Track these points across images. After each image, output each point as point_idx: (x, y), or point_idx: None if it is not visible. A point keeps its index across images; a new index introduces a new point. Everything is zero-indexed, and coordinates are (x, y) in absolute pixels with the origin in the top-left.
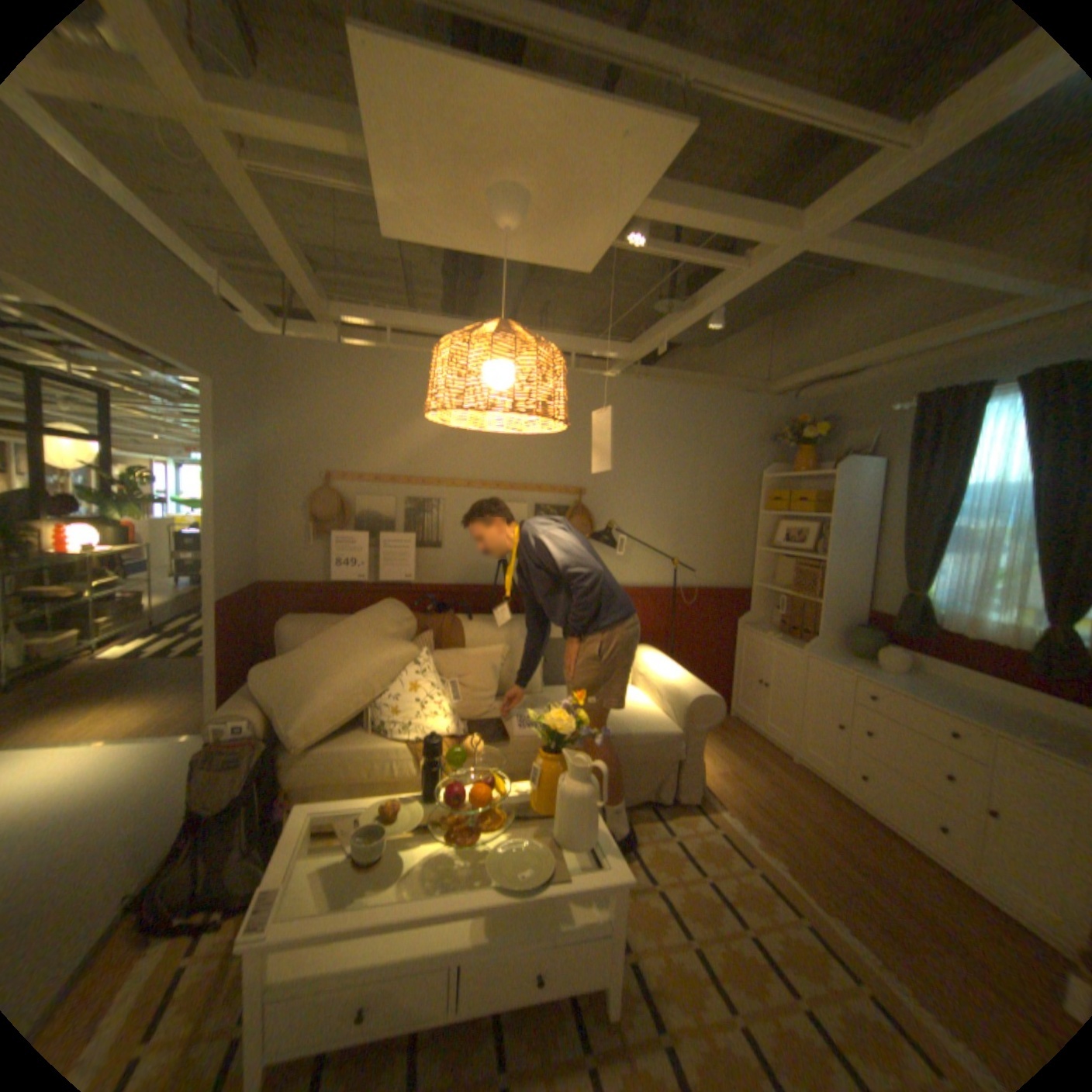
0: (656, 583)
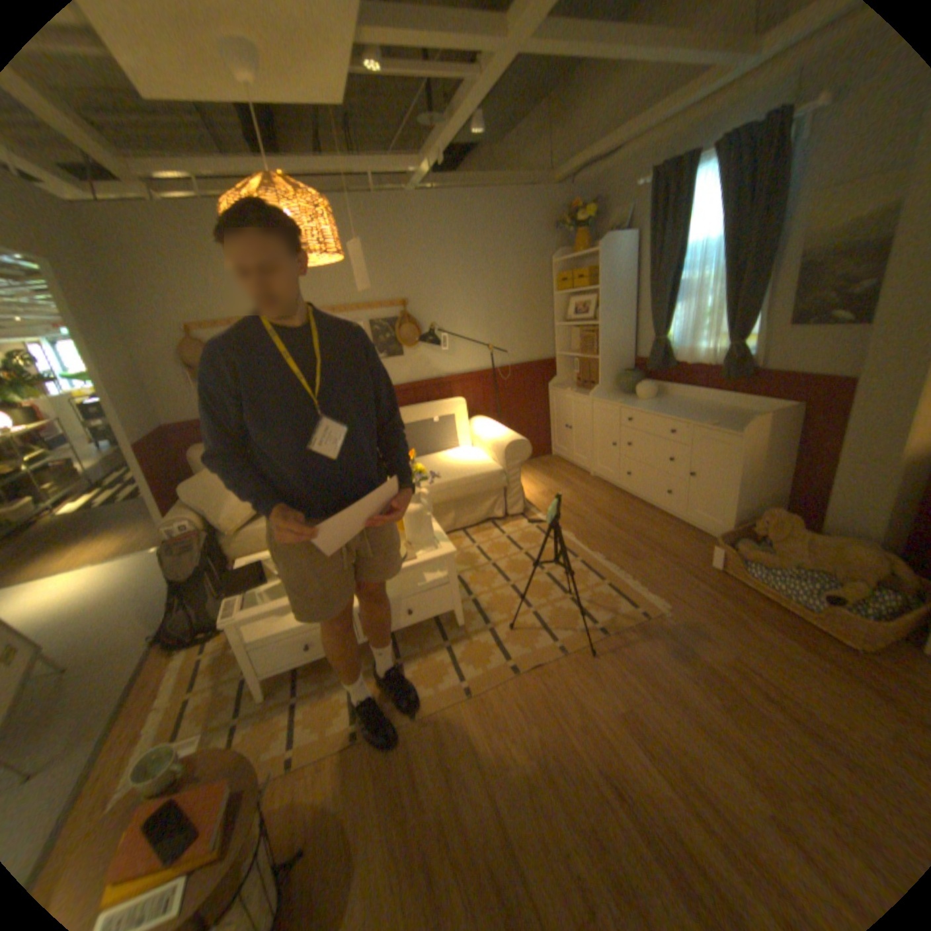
0: (480, 368)
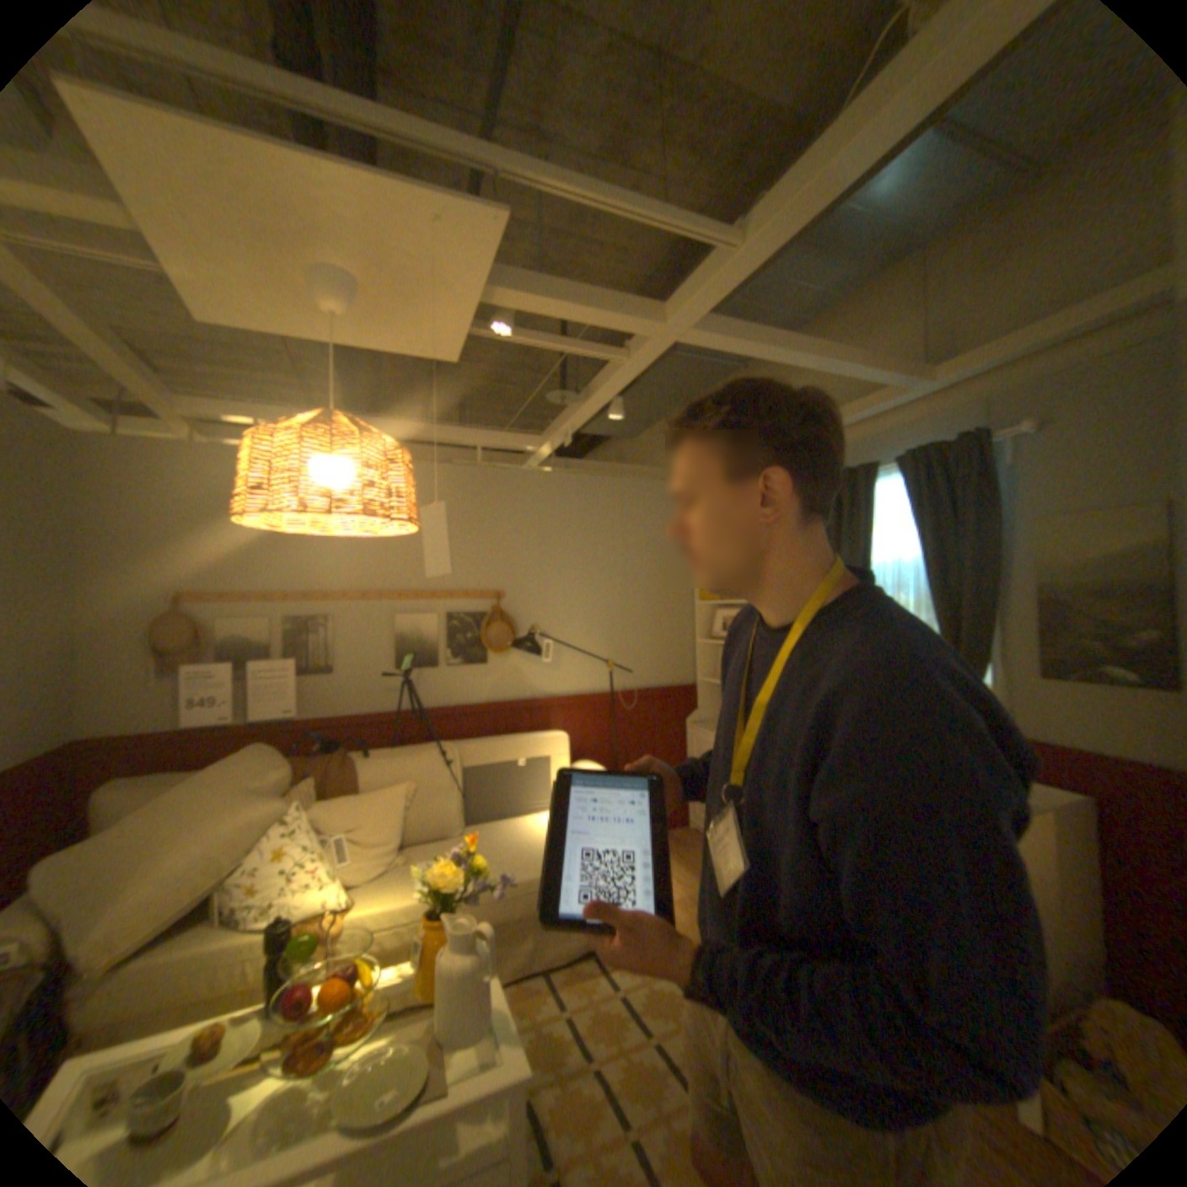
0: (595, 689)
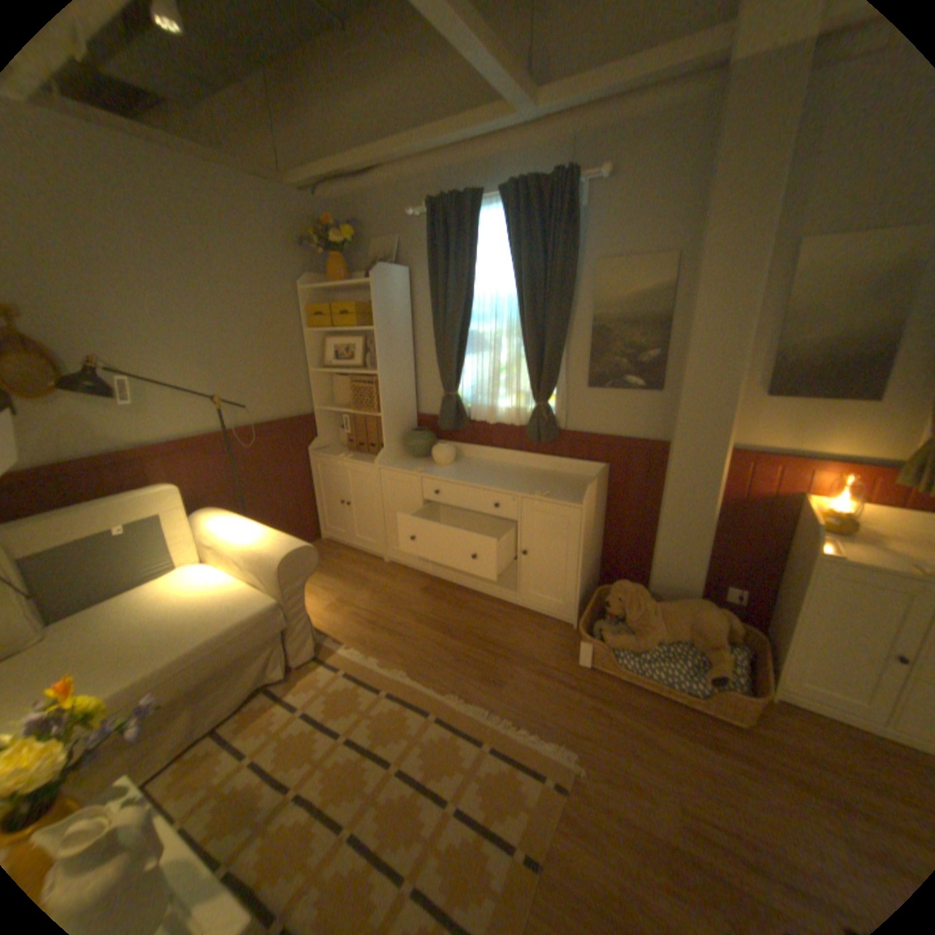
0: (201, 430)
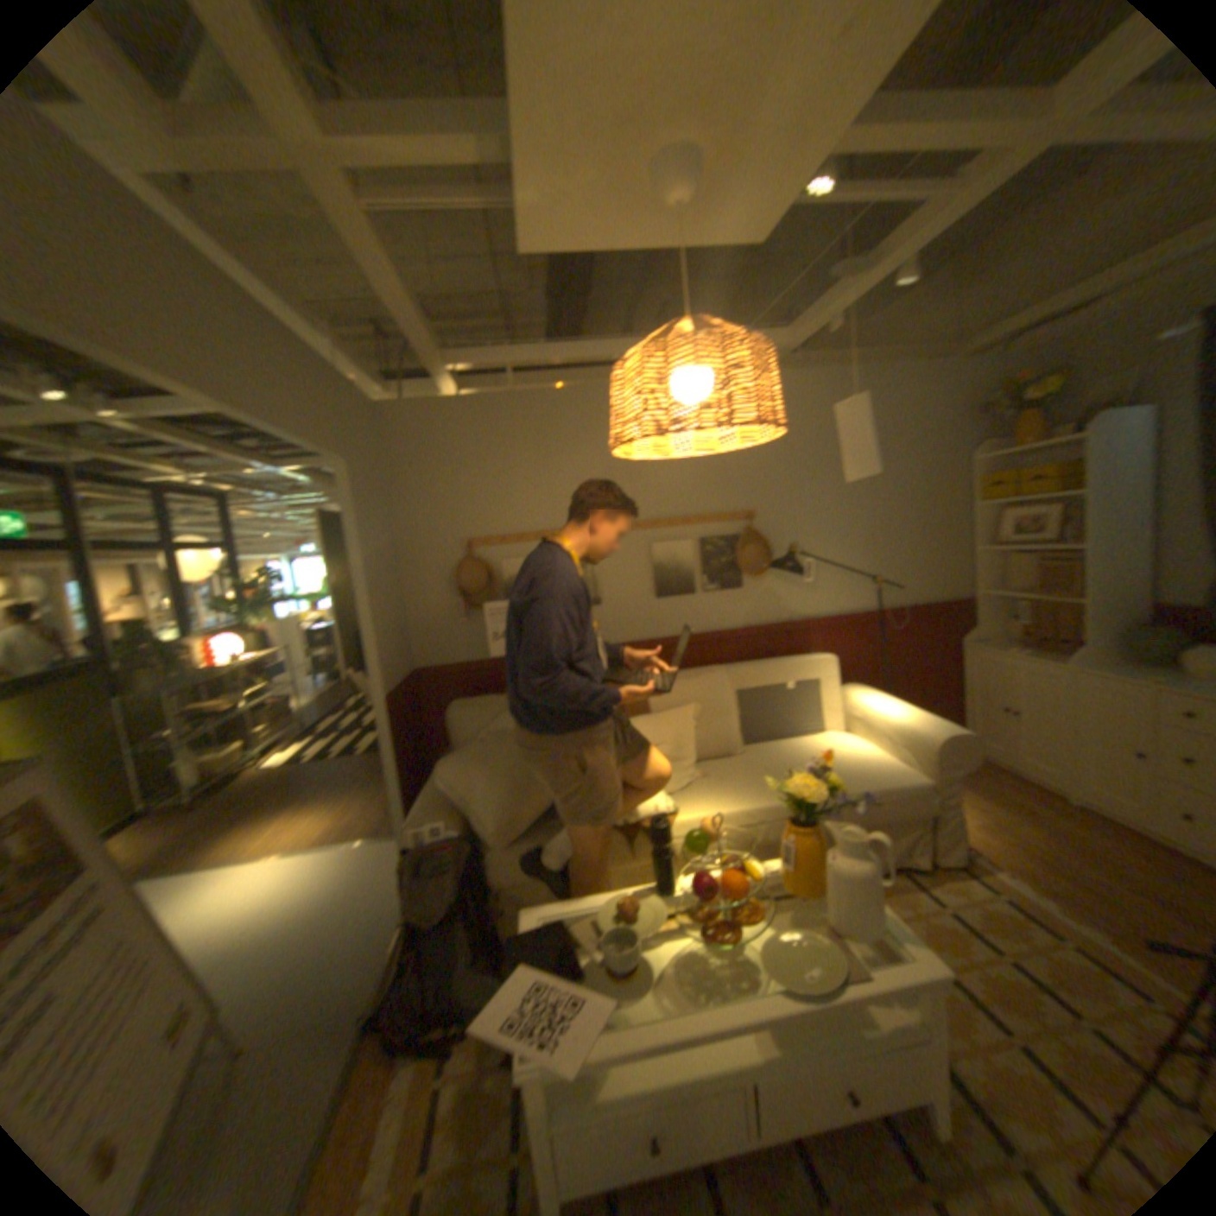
0: (855, 609)
